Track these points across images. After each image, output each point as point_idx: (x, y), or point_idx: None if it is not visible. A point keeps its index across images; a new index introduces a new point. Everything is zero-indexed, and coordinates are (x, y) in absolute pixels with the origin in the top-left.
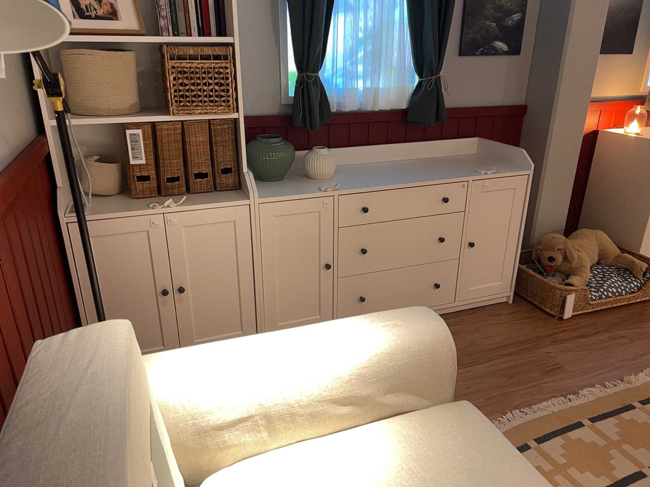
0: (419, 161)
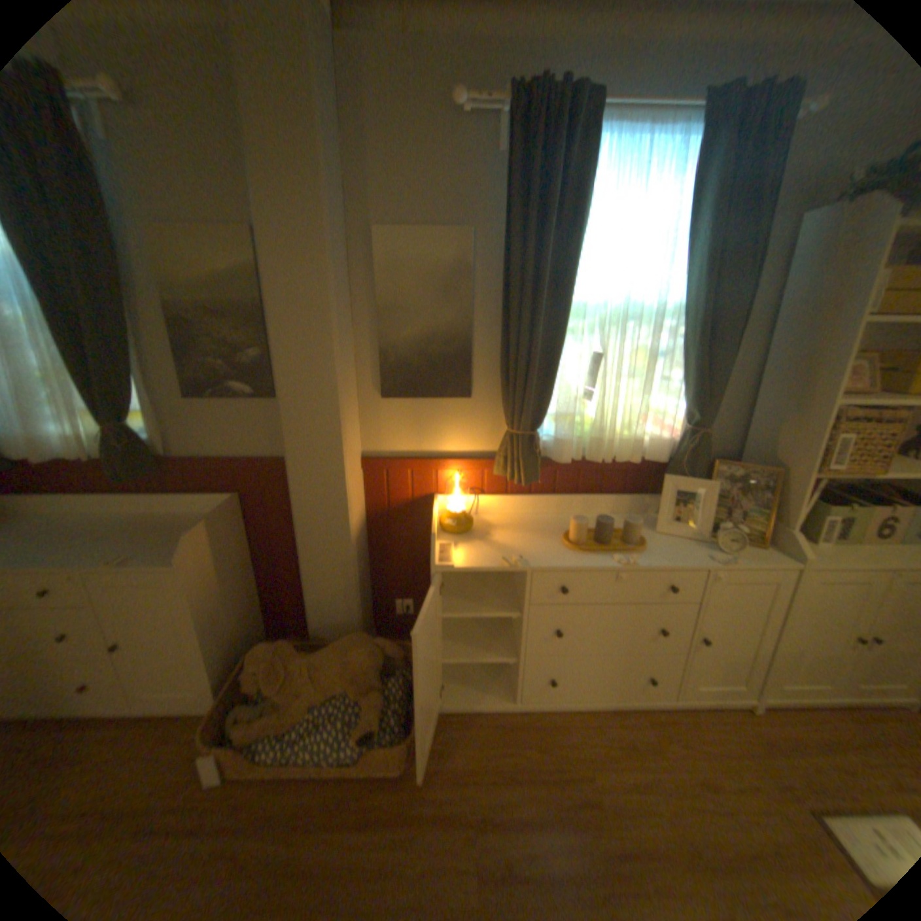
0: (137, 521)
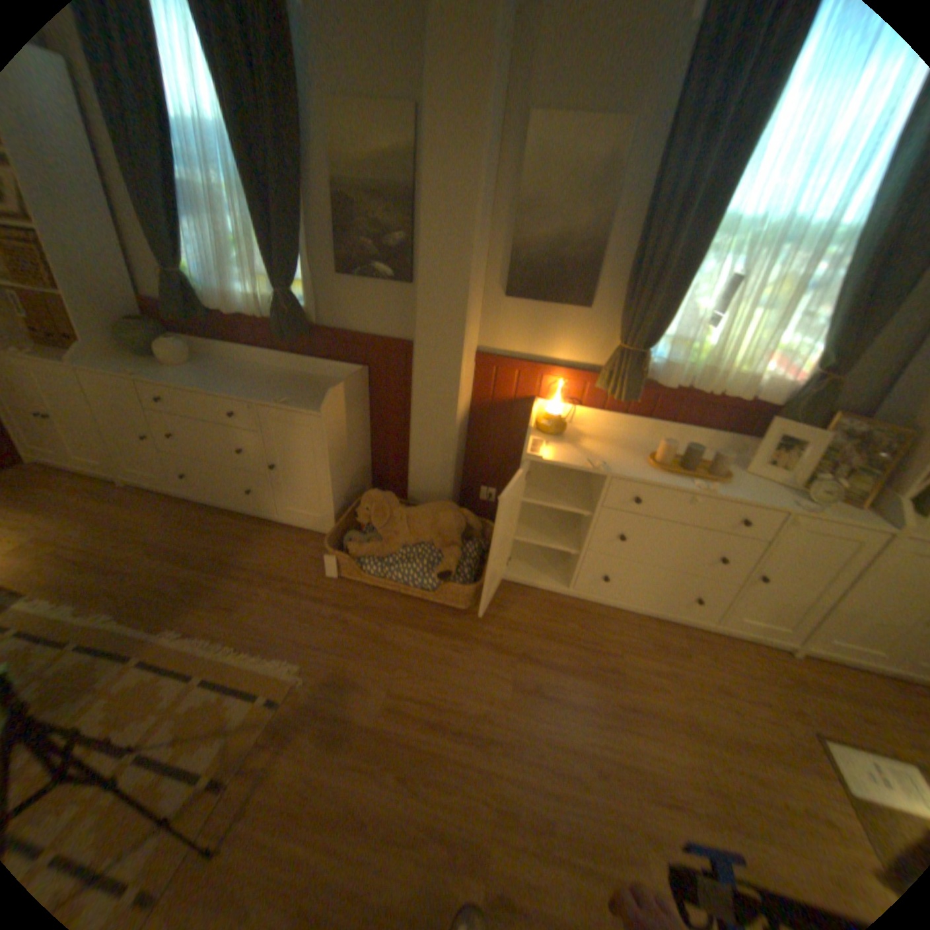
0: (291, 375)
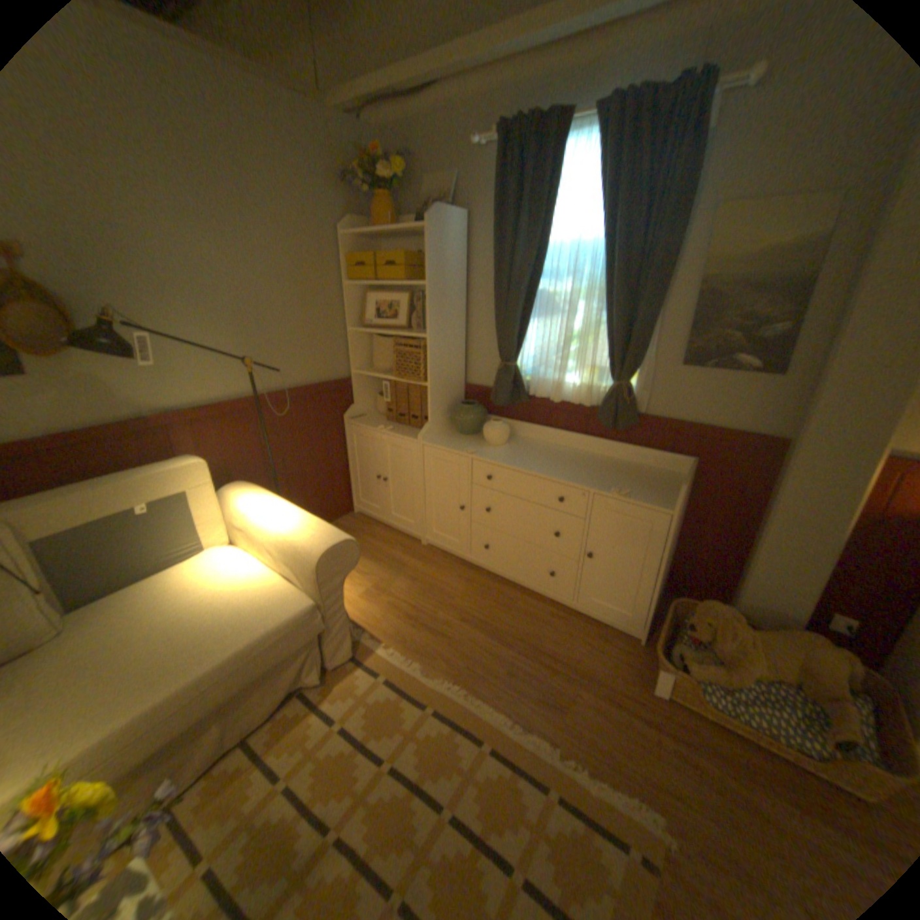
0: (605, 460)
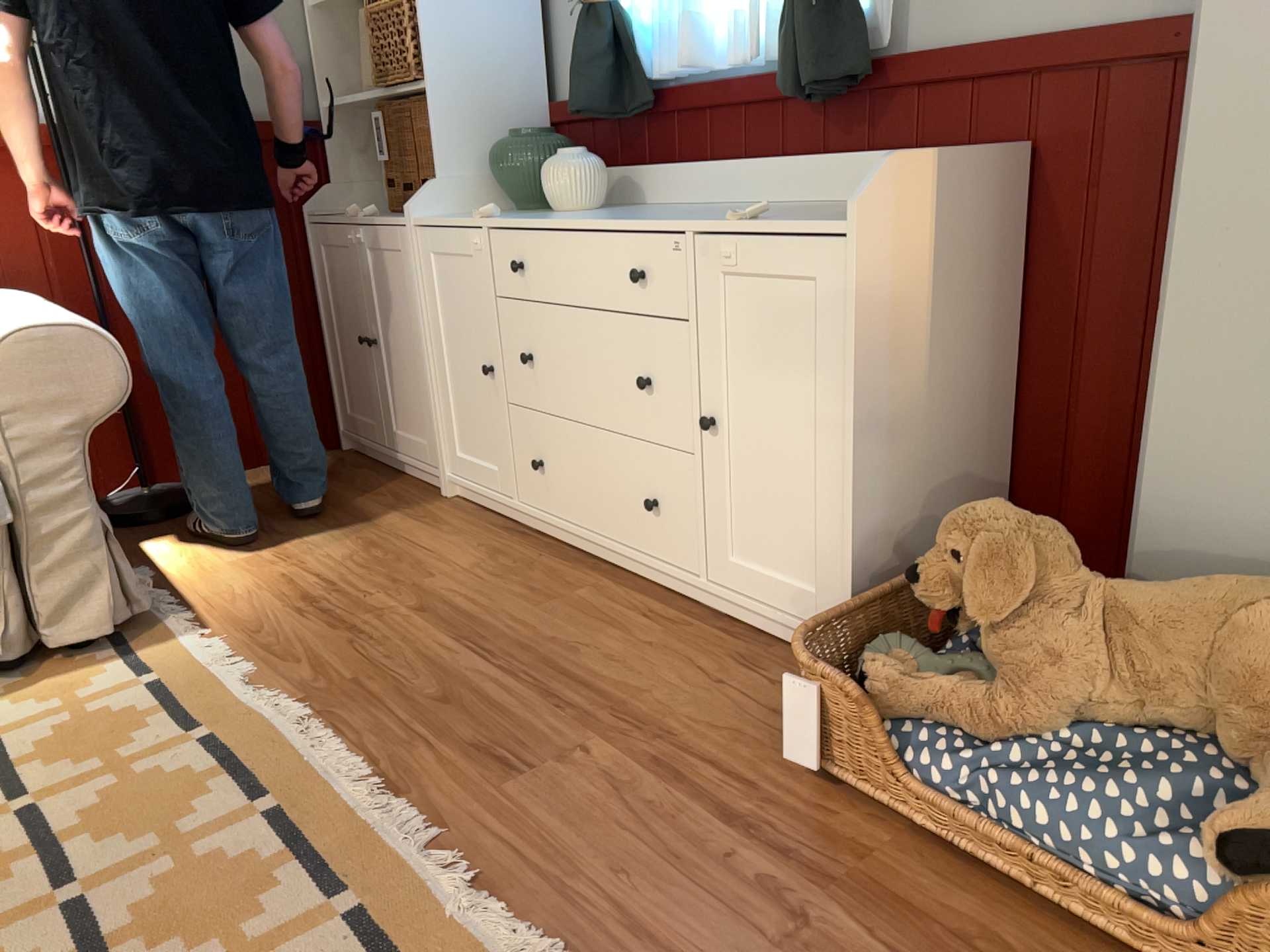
0: (808, 206)
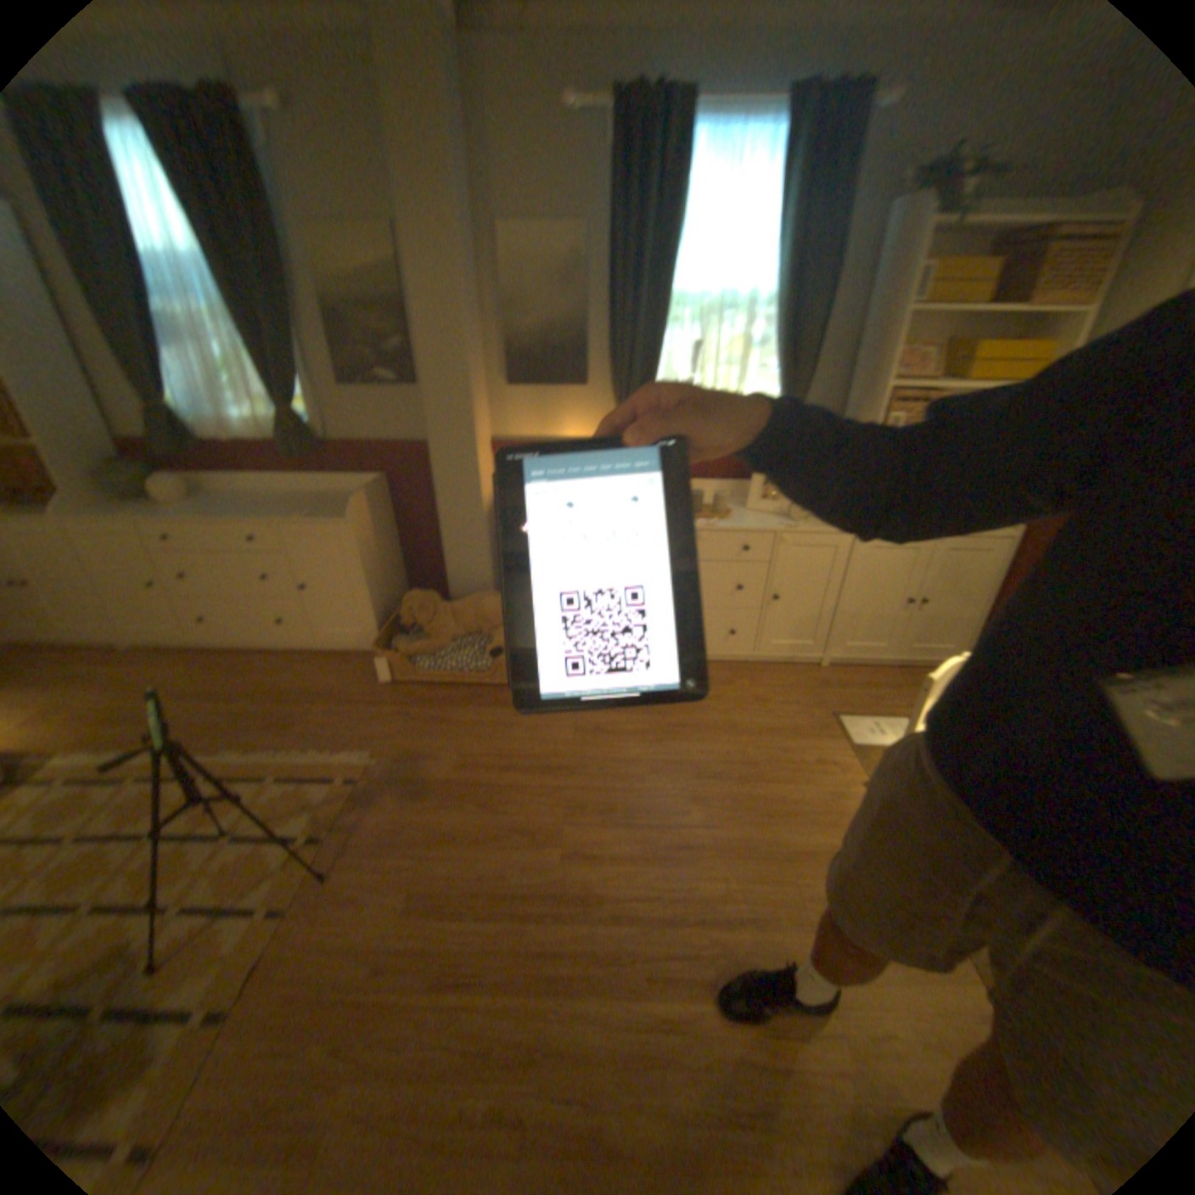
0: (305, 493)
